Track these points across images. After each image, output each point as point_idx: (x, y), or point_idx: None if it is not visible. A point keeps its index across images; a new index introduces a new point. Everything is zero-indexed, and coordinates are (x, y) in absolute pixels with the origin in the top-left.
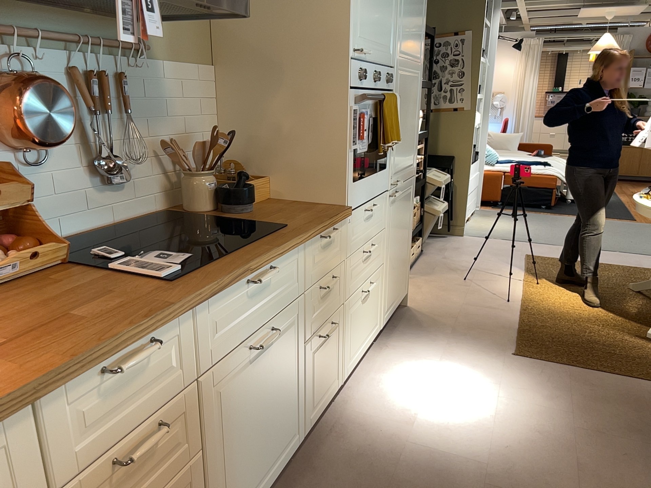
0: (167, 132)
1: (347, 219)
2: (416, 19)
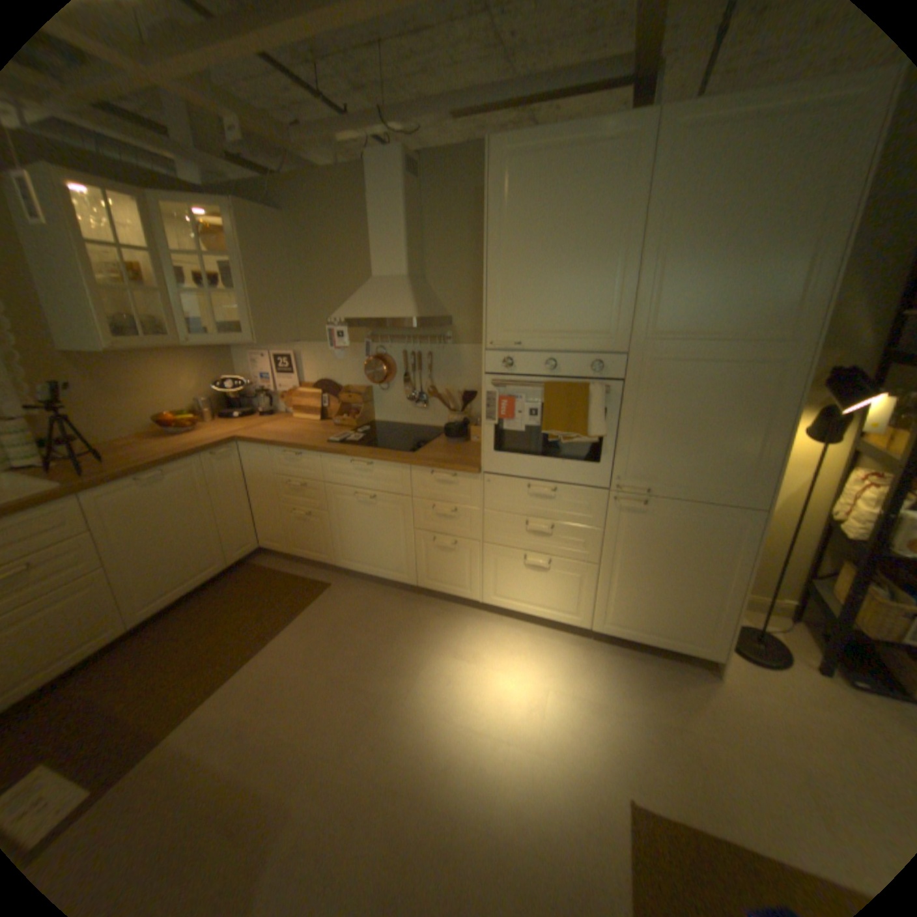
0: (459, 385)
1: (483, 477)
2: (755, 271)
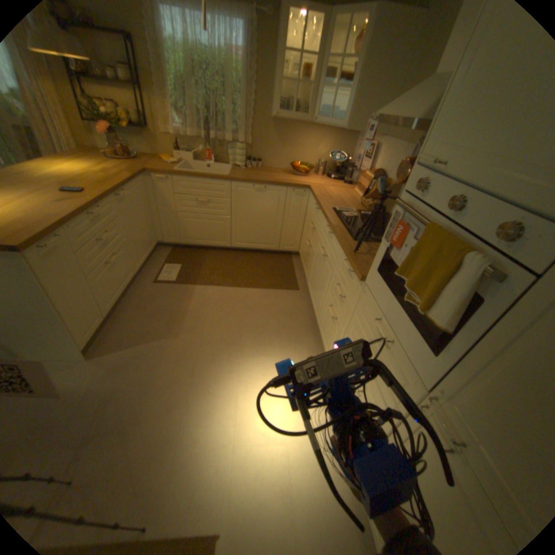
0: None
1: (363, 288)
2: None
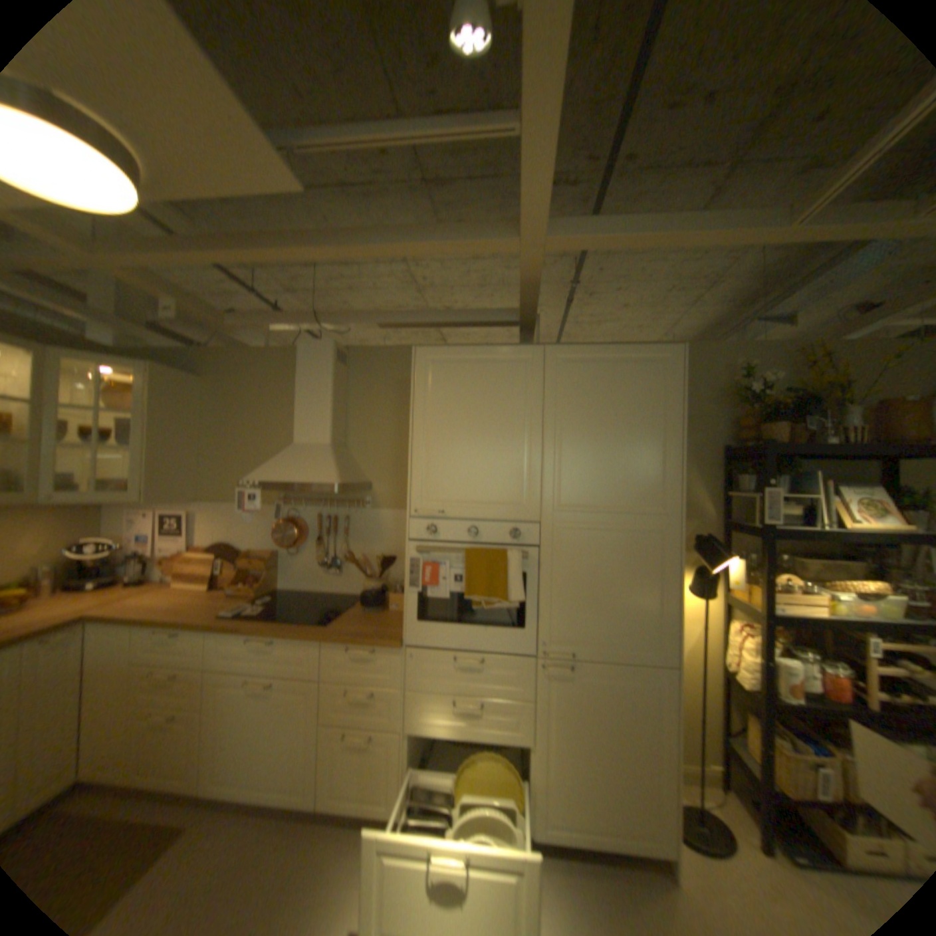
0: (378, 551)
1: (406, 654)
2: (628, 461)
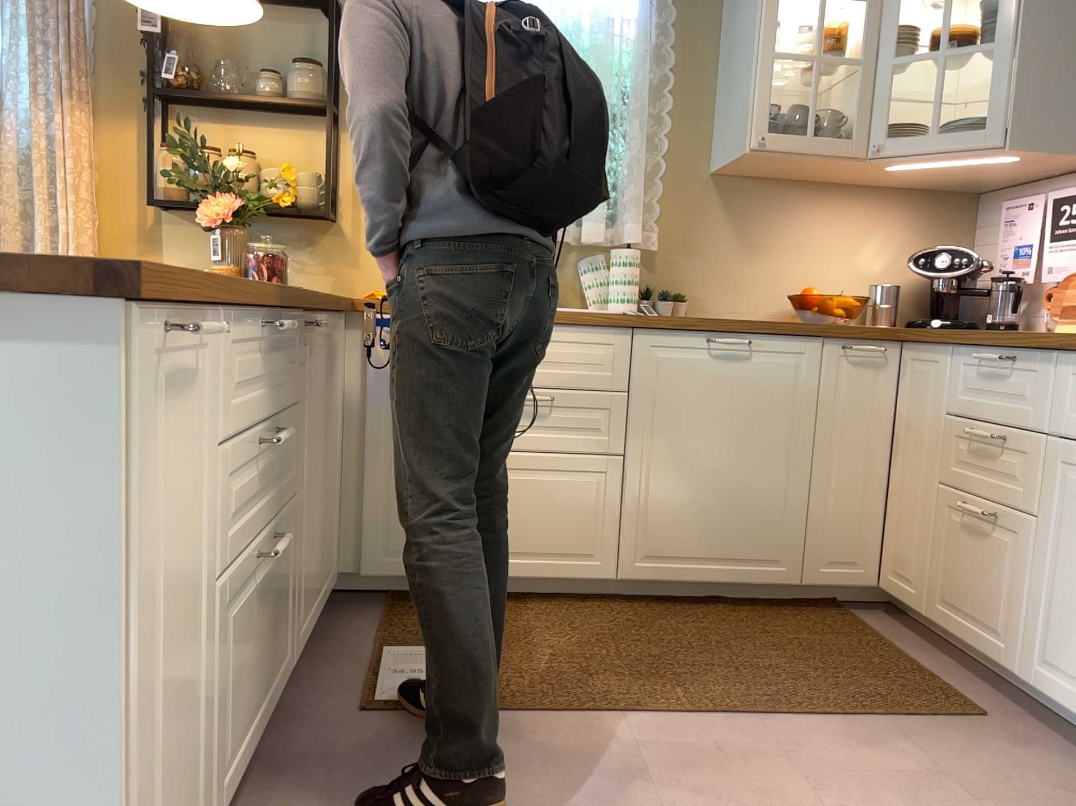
0: None
1: None
2: None
